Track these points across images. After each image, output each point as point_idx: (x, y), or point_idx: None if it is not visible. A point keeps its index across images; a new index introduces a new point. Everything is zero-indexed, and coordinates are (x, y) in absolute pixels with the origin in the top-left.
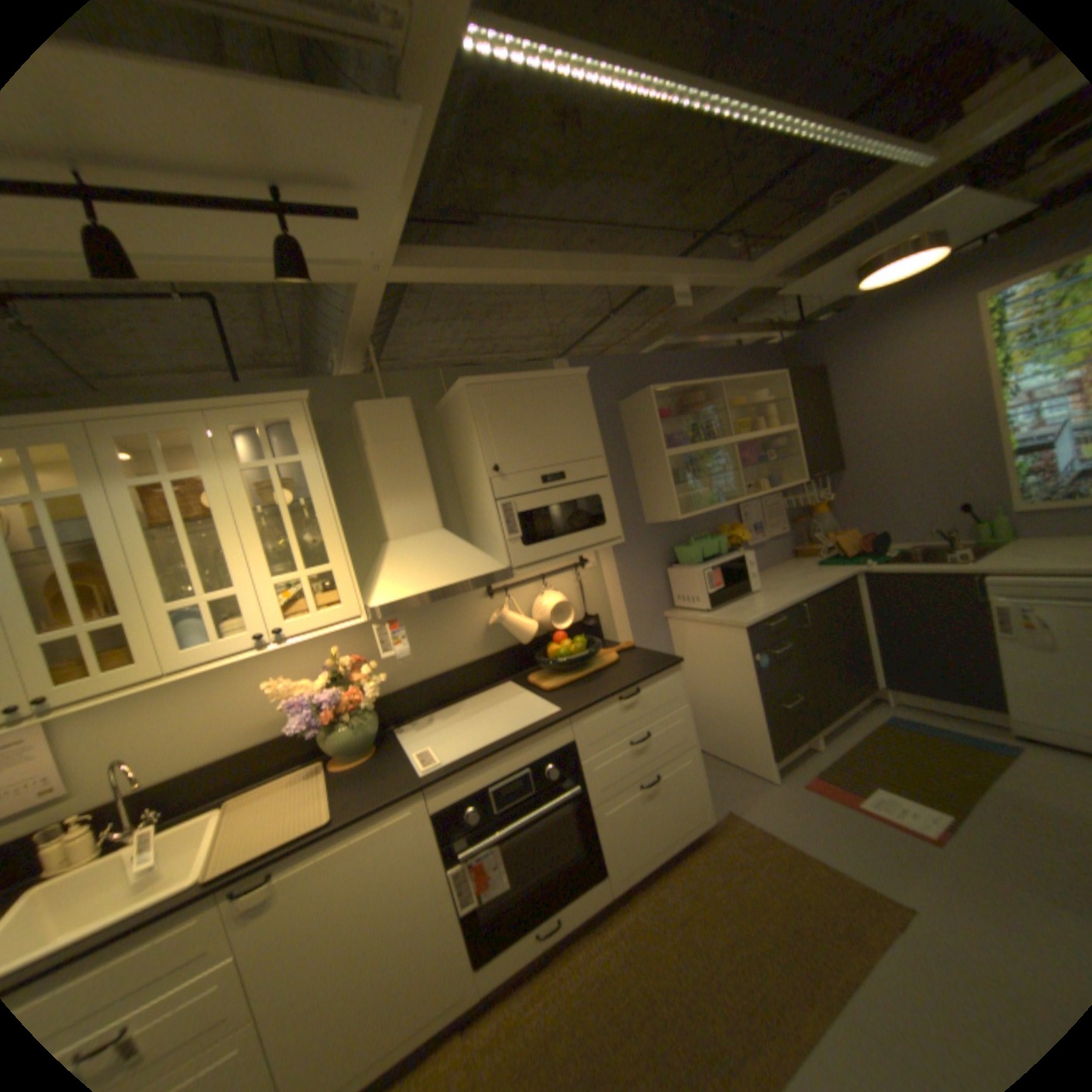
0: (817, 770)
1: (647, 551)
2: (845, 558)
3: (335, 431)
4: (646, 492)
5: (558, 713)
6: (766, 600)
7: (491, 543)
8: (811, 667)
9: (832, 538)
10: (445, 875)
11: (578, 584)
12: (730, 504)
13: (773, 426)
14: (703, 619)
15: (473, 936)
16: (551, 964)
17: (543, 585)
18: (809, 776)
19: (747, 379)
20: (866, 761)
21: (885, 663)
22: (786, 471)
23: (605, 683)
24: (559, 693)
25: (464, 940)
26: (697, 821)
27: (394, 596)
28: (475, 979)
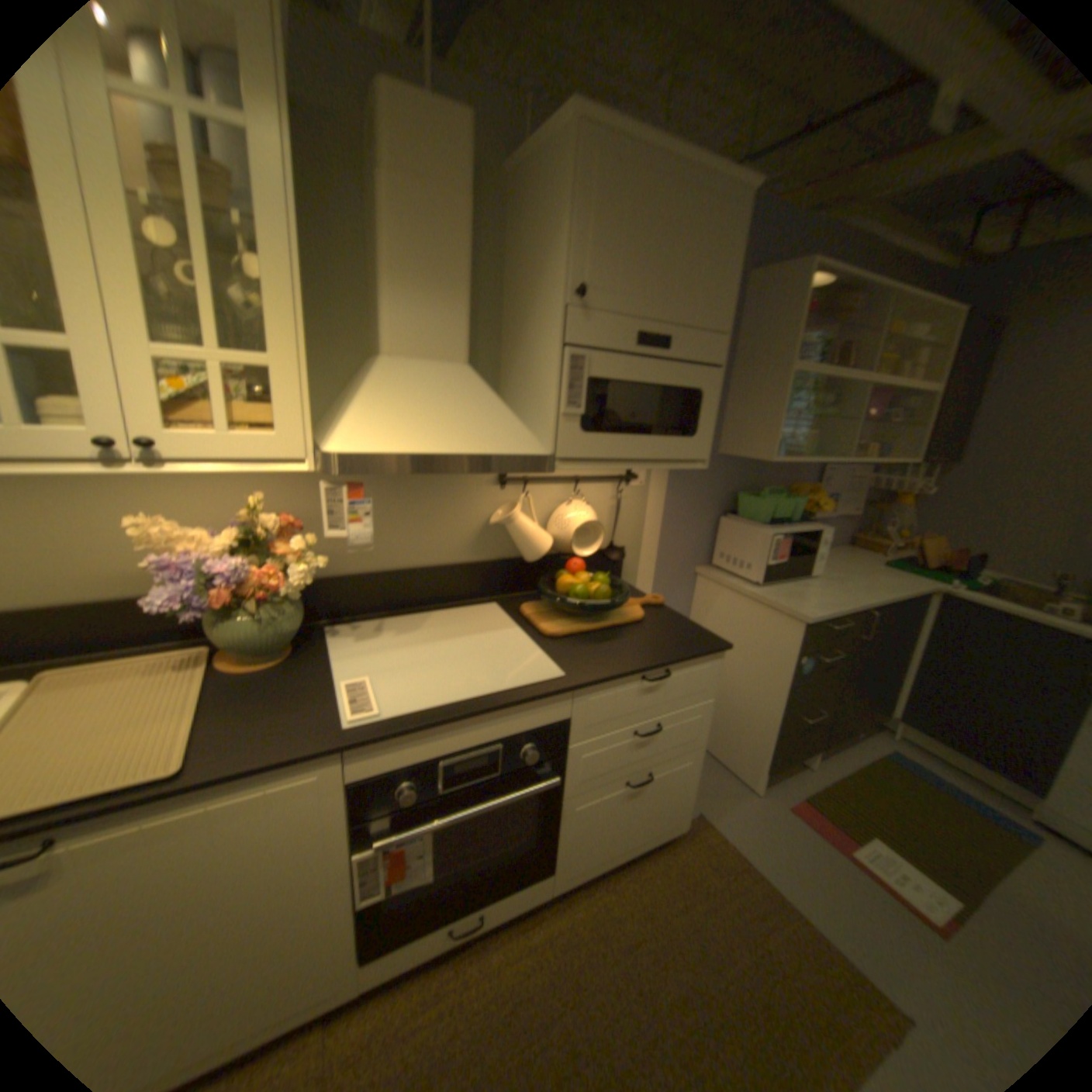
0: (806, 790)
1: (708, 486)
2: (919, 565)
3: (332, 128)
4: (740, 410)
5: (561, 678)
6: (831, 592)
7: (532, 409)
8: (849, 682)
9: (906, 536)
10: (350, 855)
11: (616, 502)
12: (835, 460)
13: (917, 377)
14: (750, 592)
15: (370, 926)
16: (458, 954)
17: (574, 490)
18: (797, 795)
19: (923, 298)
20: (864, 797)
21: (916, 695)
22: (899, 440)
23: (627, 648)
24: (563, 643)
25: (356, 930)
26: (672, 826)
27: (369, 441)
28: (359, 971)
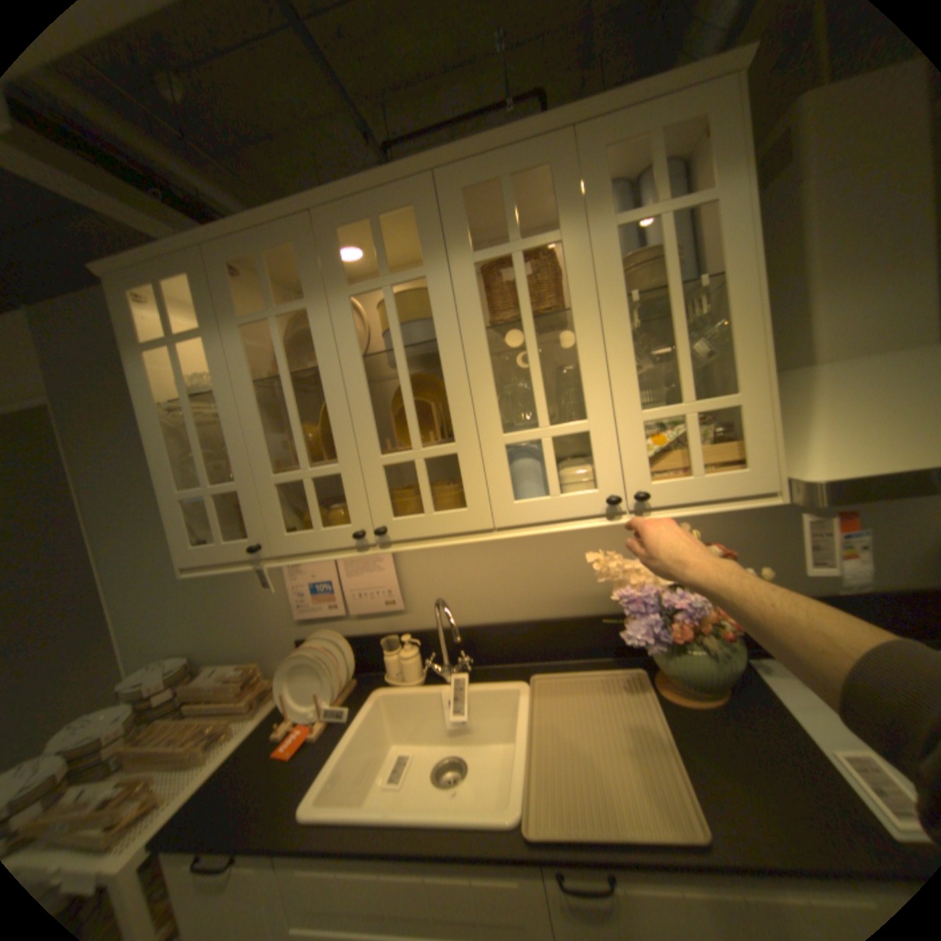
0: None
1: None
2: None
3: None
4: None
5: None
6: None
7: None
8: None
9: None
10: None
11: None
12: None
13: None
14: None
15: None
16: None
17: None
18: None
19: None
20: None
21: None
22: None
23: None
24: None
25: None
26: None
27: (860, 465)
28: None
